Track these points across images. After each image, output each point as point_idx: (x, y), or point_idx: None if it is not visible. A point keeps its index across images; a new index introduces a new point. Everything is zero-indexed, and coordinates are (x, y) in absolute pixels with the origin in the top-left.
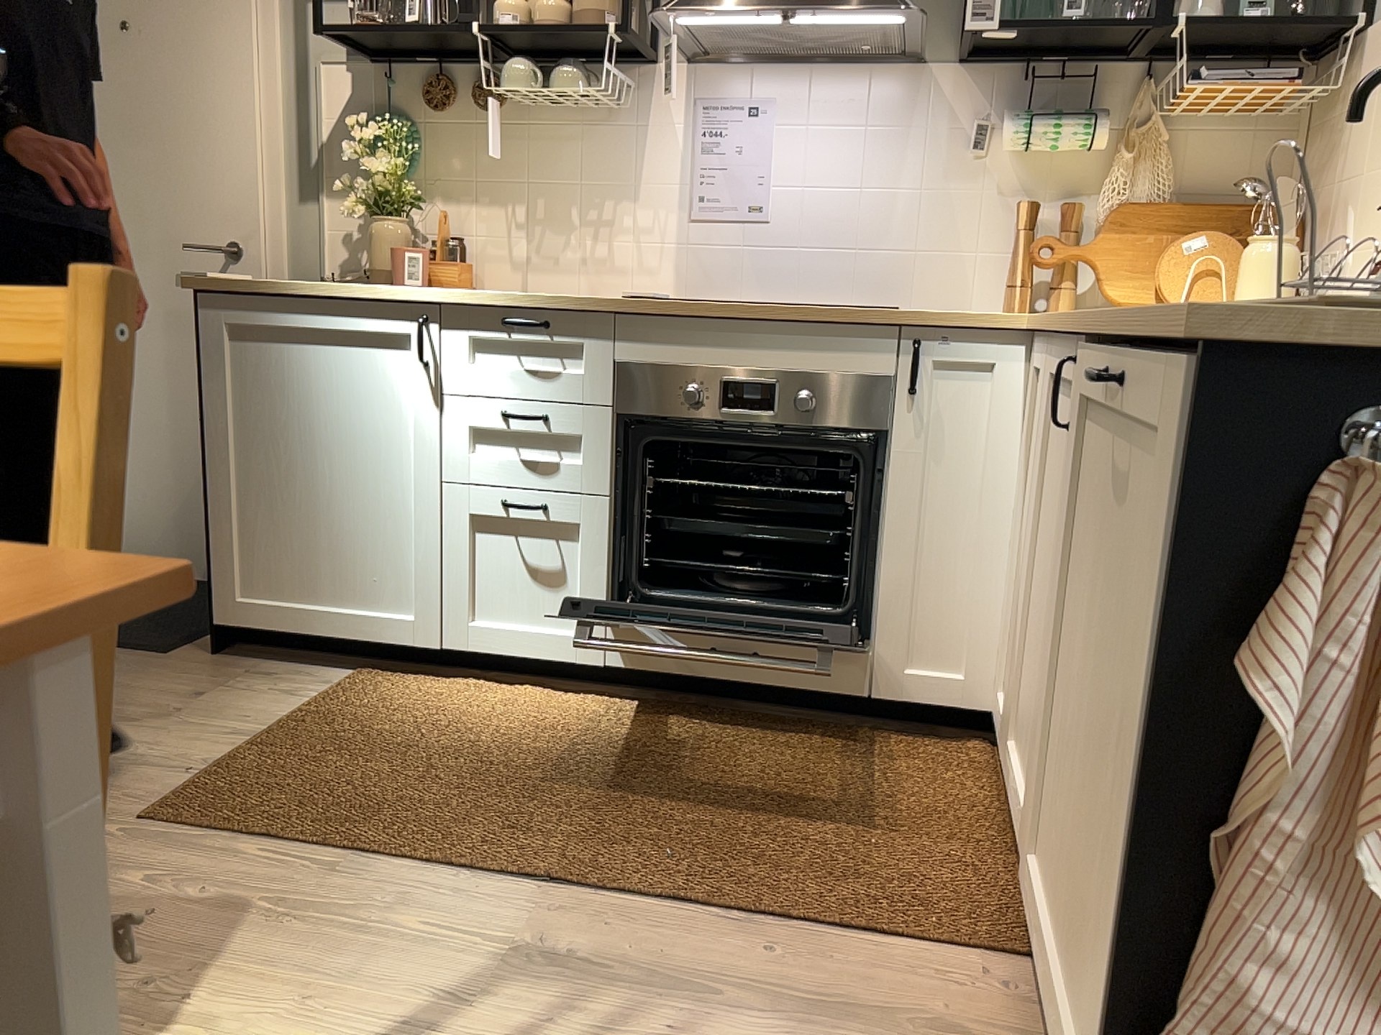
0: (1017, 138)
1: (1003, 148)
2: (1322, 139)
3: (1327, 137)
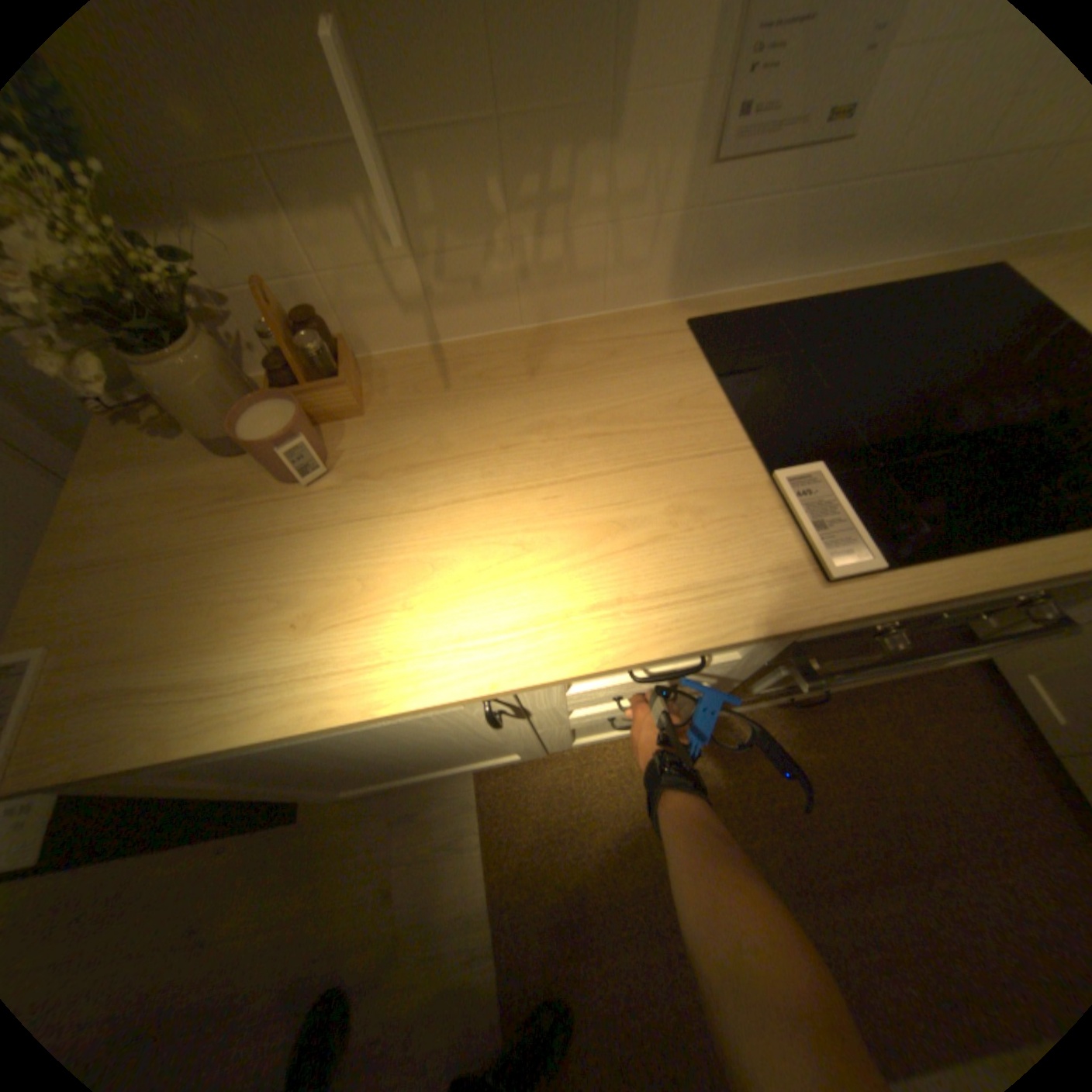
0: None
1: None
2: None
3: None
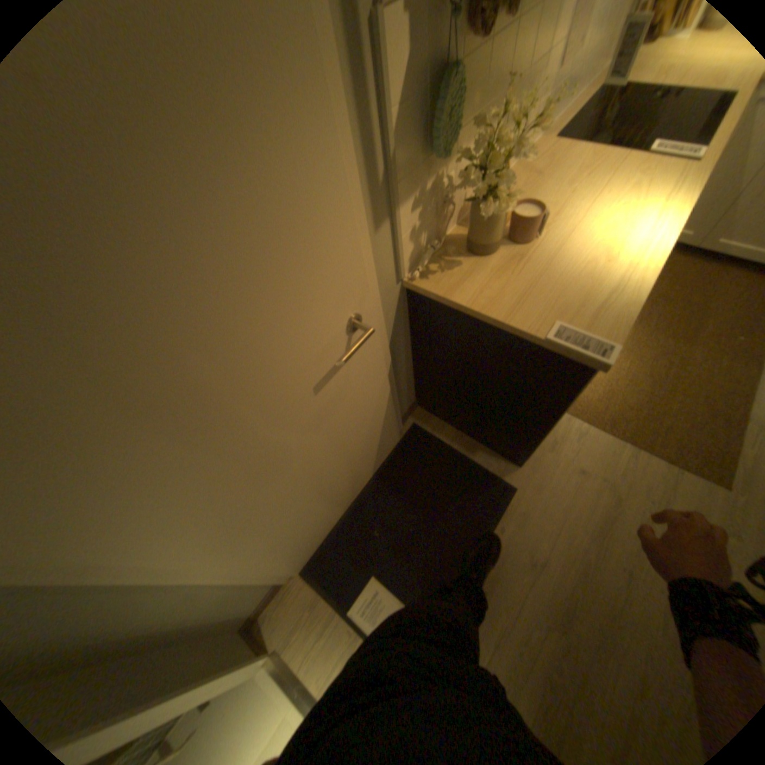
0: None
1: None
2: None
3: None
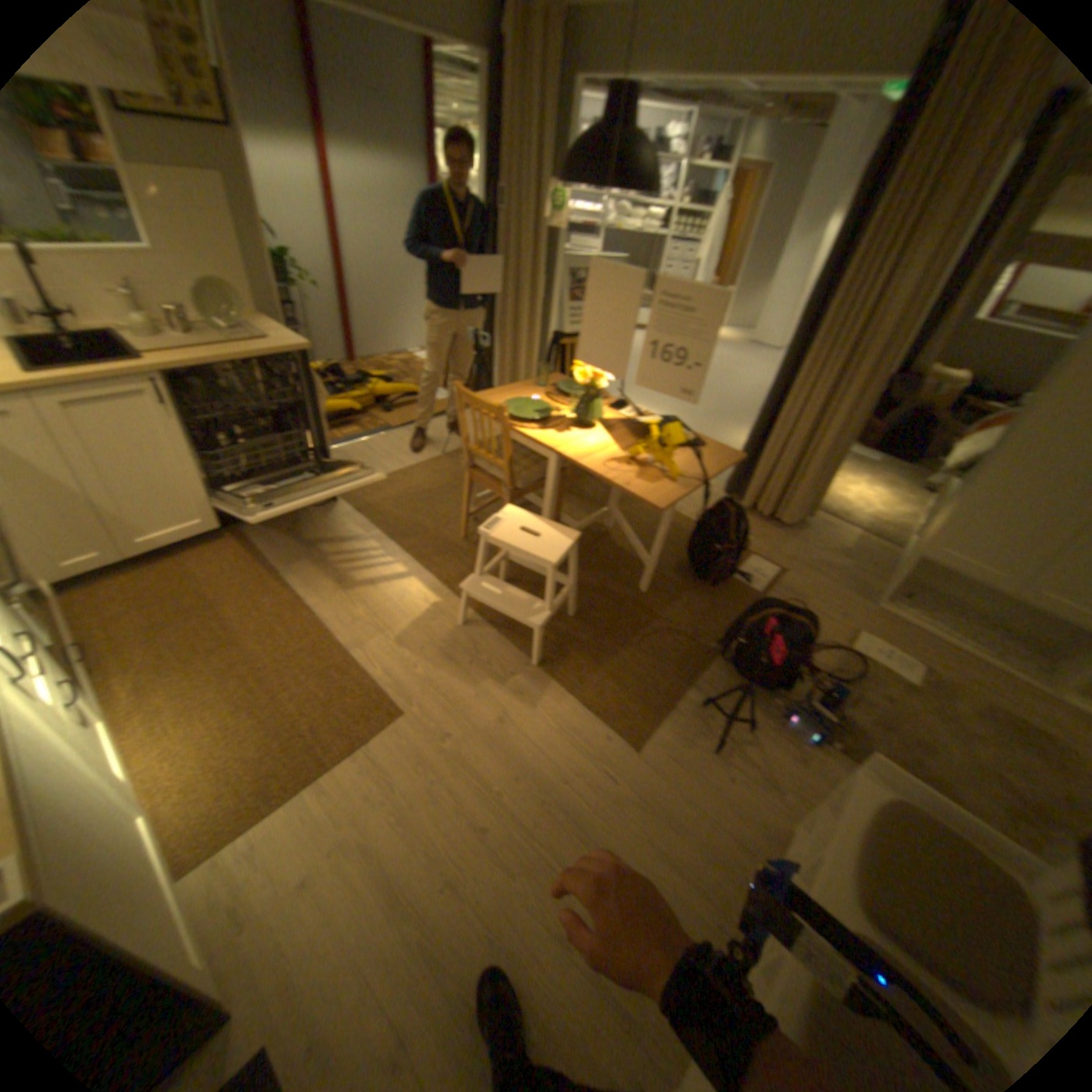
0: None
1: None
2: None
3: None
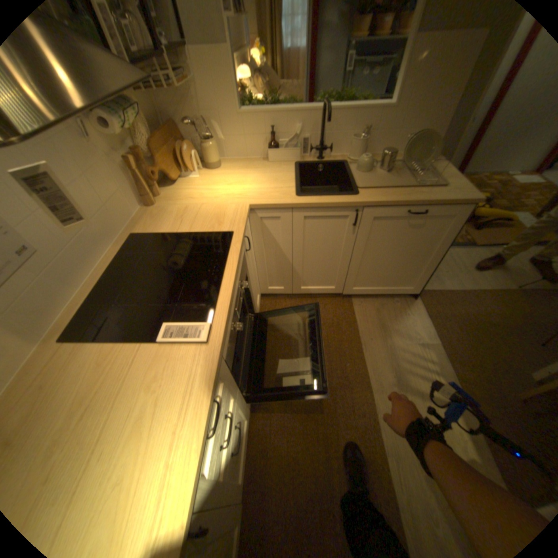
0: (118, 124)
1: (113, 131)
2: (170, 88)
3: (174, 88)
